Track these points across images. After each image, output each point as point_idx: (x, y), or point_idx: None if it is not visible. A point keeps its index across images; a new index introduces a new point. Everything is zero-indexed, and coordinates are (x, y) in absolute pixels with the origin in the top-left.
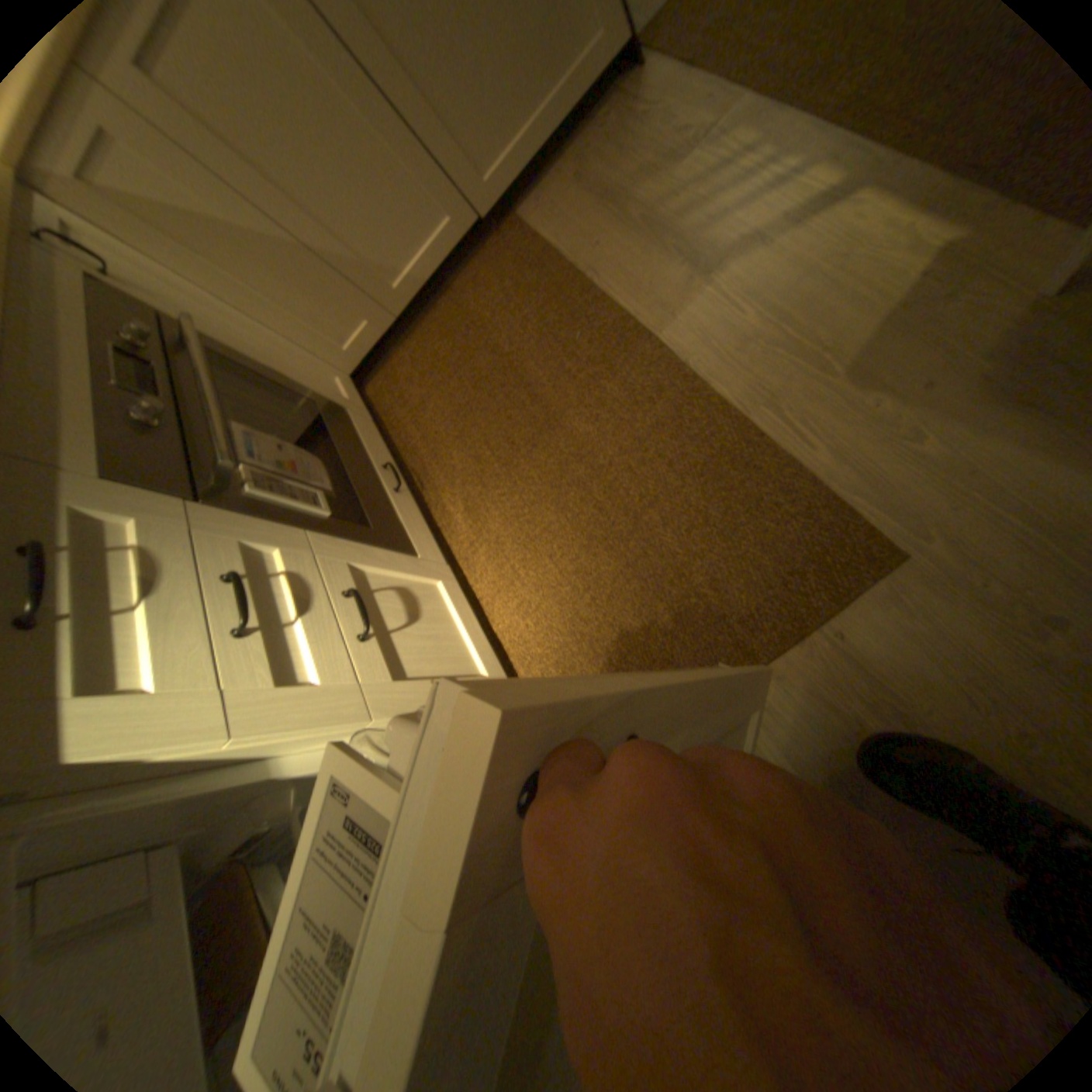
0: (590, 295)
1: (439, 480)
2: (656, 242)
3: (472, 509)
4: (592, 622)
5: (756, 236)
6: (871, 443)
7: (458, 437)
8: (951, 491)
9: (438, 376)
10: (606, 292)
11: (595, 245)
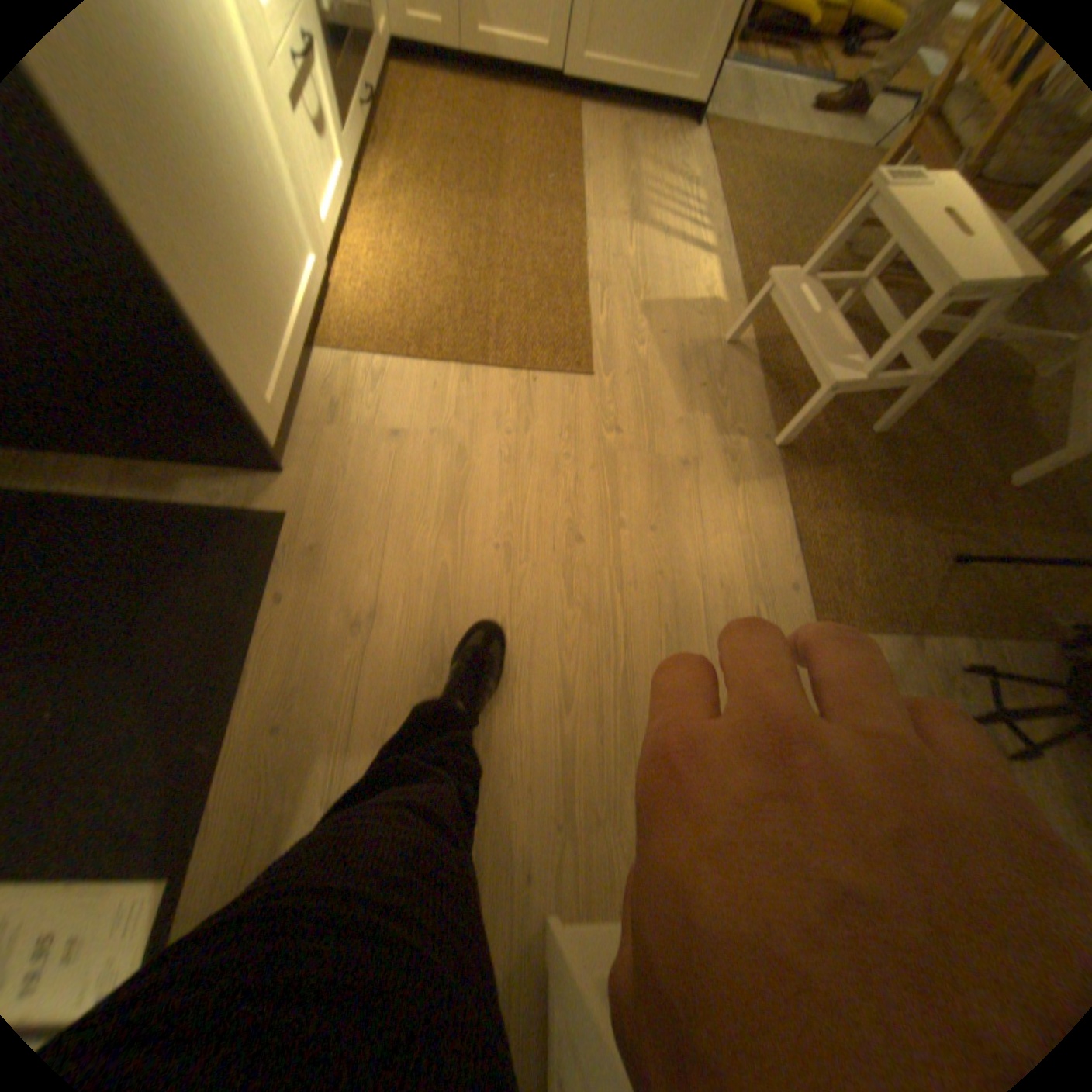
0: (573, 166)
1: (385, 147)
2: (625, 184)
3: (392, 177)
4: (410, 280)
5: (664, 225)
6: (622, 326)
7: (425, 141)
8: (631, 365)
9: (446, 105)
10: (582, 174)
11: (599, 153)
